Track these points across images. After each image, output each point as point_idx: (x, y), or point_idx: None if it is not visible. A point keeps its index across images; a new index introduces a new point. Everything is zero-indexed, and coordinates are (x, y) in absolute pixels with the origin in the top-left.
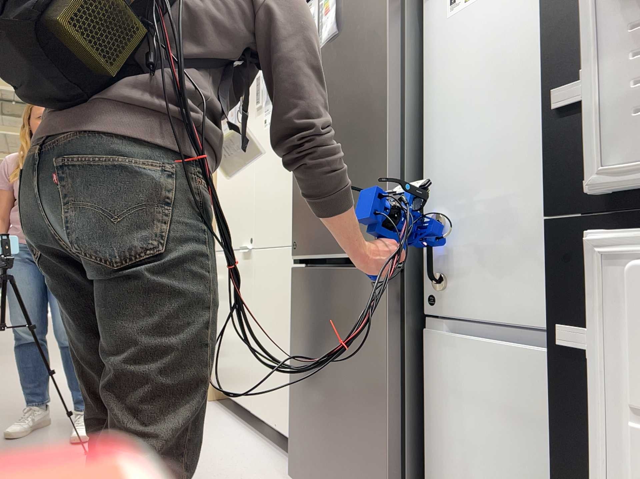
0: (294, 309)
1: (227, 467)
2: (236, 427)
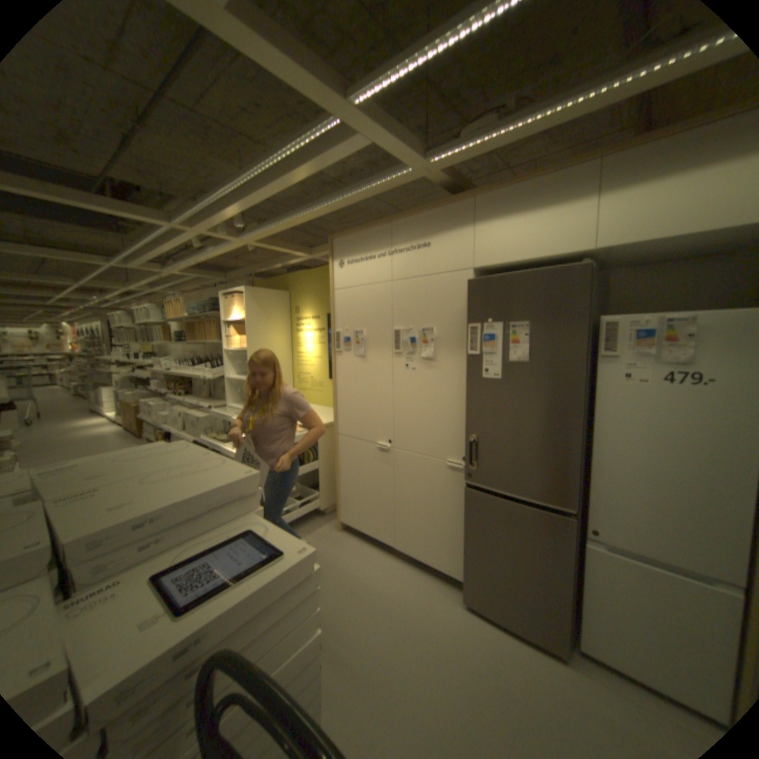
0: (468, 513)
1: (411, 599)
2: (381, 557)
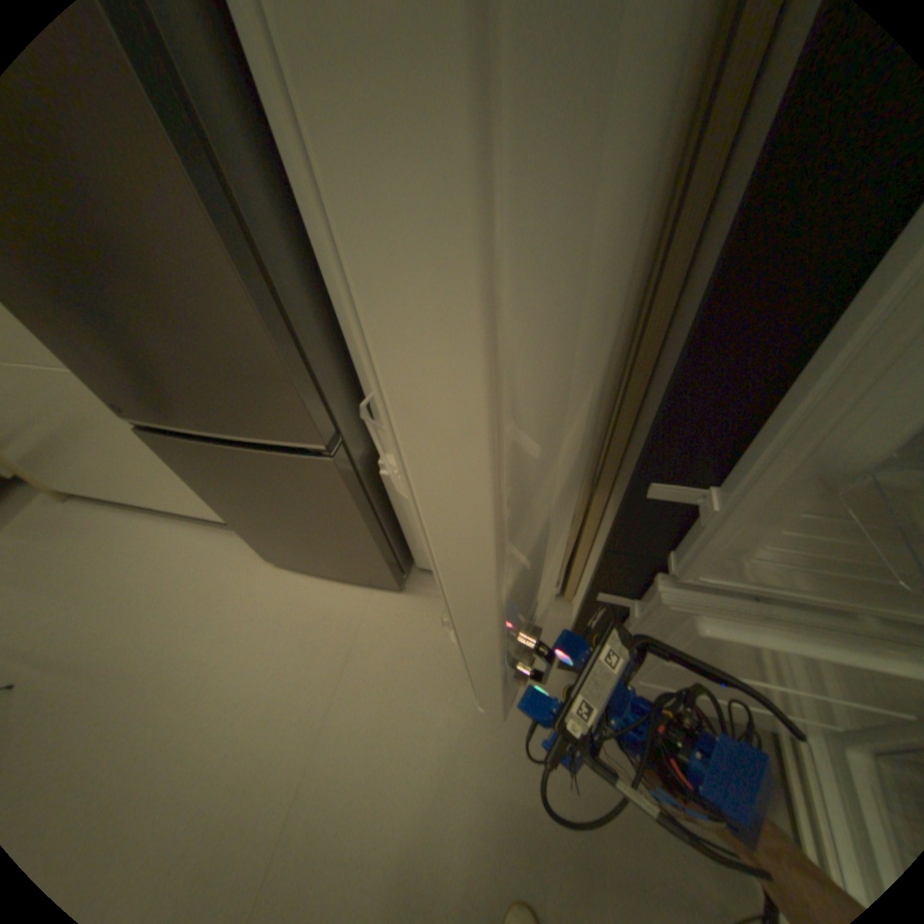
0: (174, 467)
1: (189, 581)
2: (142, 524)
